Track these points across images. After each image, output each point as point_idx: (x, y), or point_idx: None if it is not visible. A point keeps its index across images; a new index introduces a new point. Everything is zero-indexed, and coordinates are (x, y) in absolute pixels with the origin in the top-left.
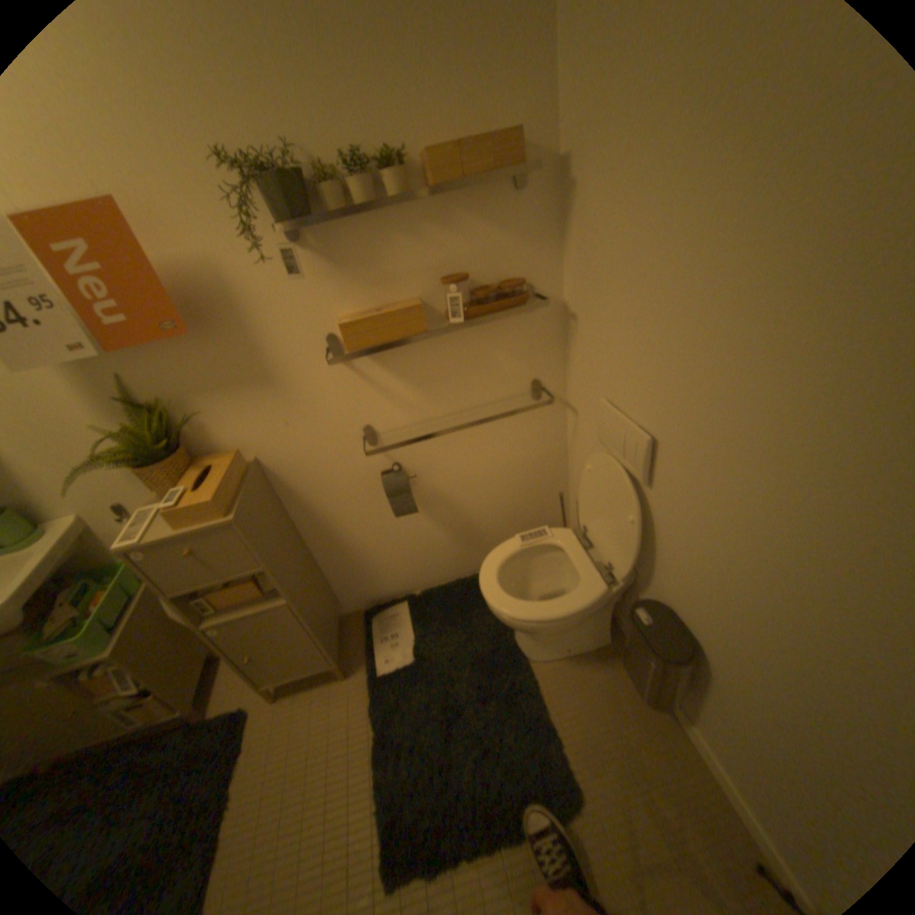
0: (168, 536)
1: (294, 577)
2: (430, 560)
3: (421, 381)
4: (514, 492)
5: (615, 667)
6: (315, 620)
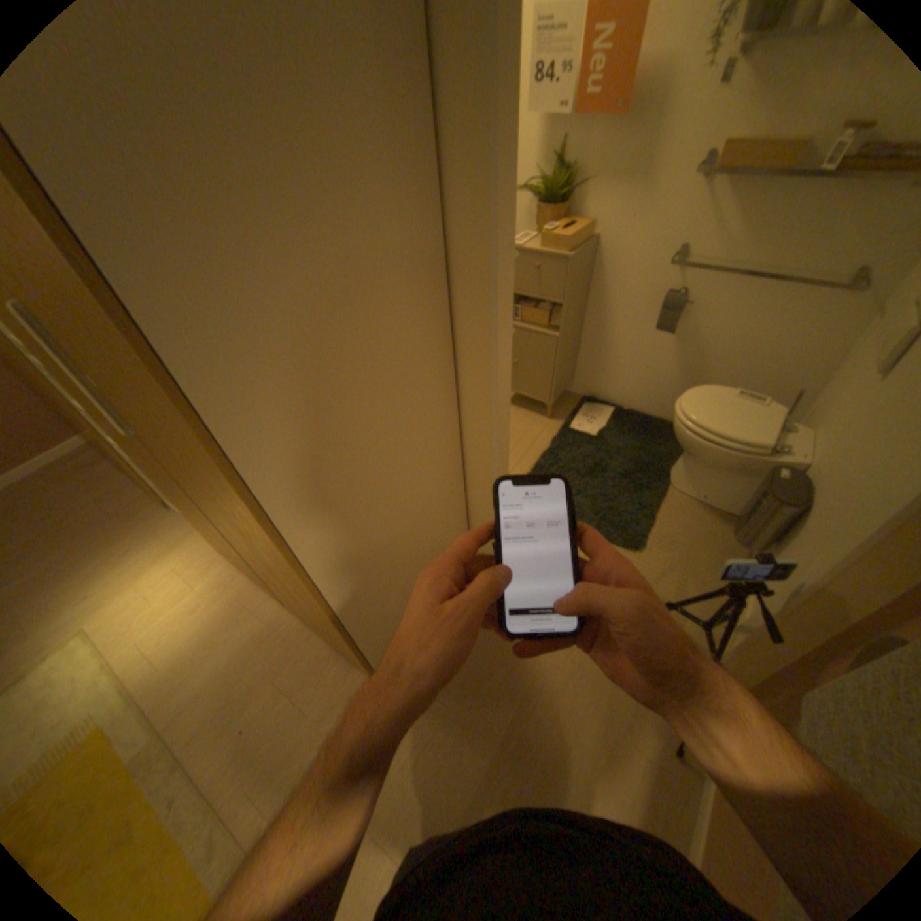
0: (537, 250)
1: (571, 328)
2: (654, 389)
3: (757, 222)
4: (763, 371)
5: (733, 528)
6: (562, 366)
